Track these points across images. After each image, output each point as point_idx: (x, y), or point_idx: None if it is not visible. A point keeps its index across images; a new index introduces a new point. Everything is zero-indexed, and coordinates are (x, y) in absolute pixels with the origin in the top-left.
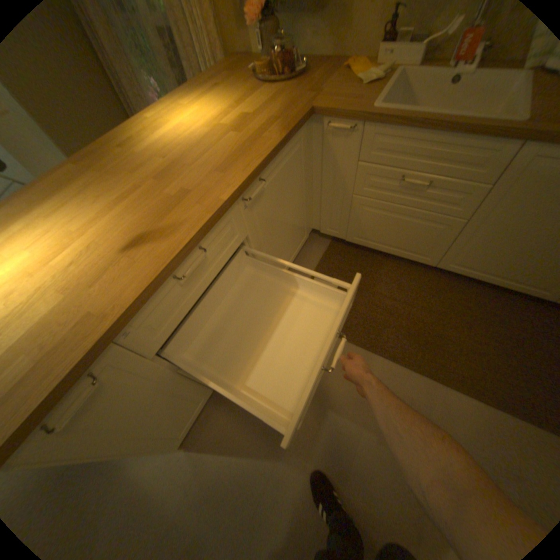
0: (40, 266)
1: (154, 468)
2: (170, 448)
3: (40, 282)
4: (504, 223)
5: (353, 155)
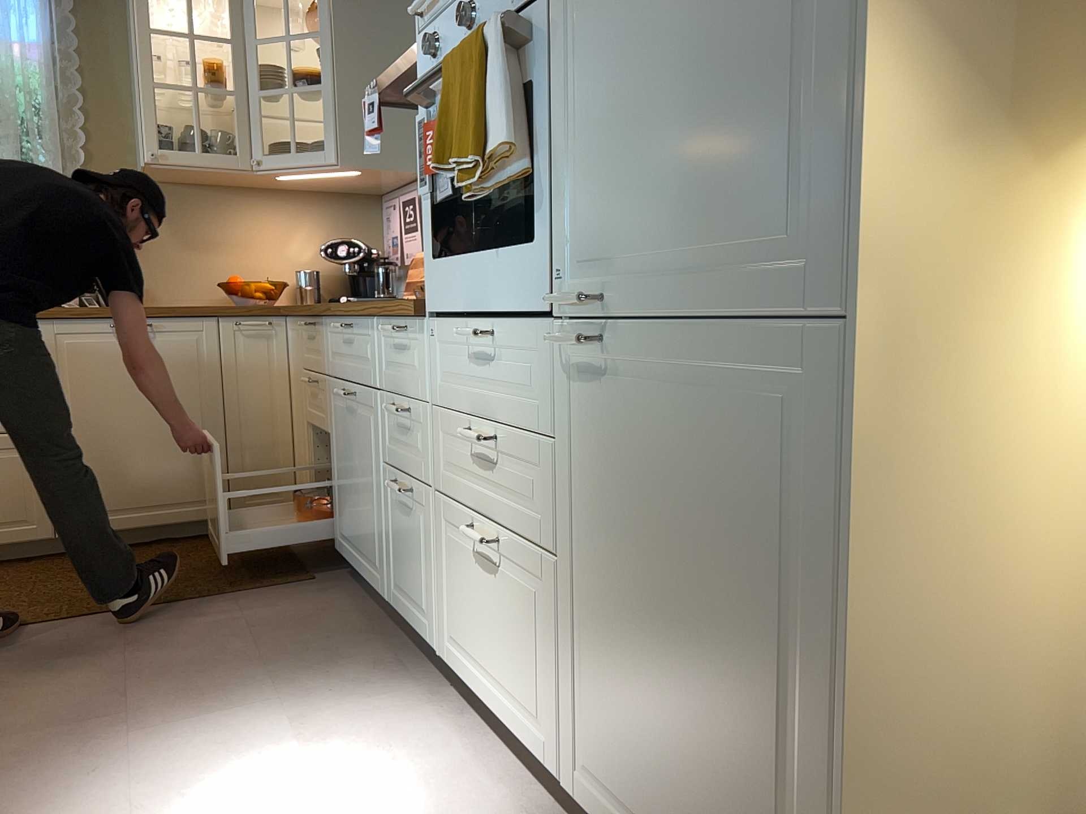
0: None
1: None
2: None
3: None
4: (86, 420)
5: None
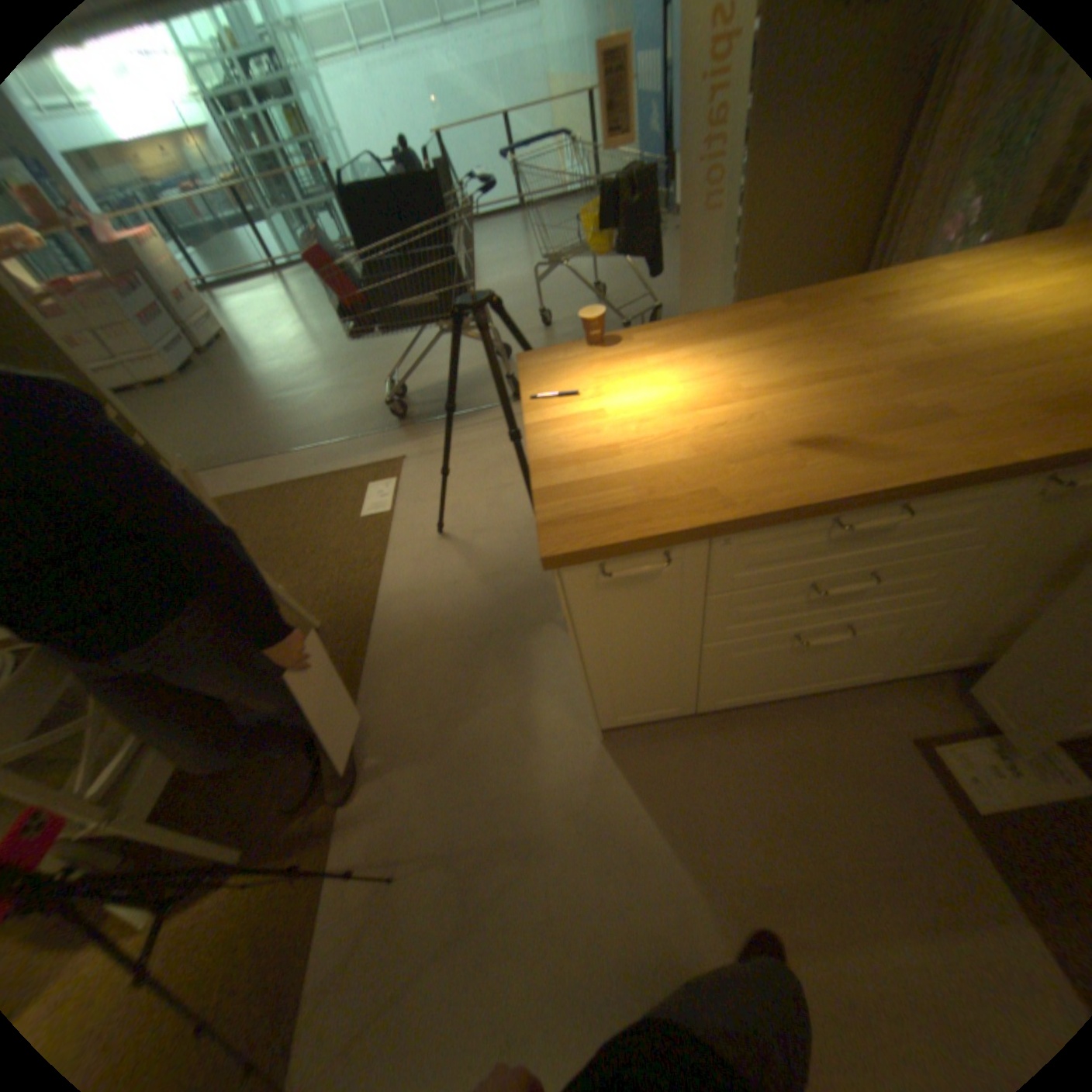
0: (686, 410)
1: (559, 725)
2: (602, 721)
3: (678, 427)
4: None
5: None
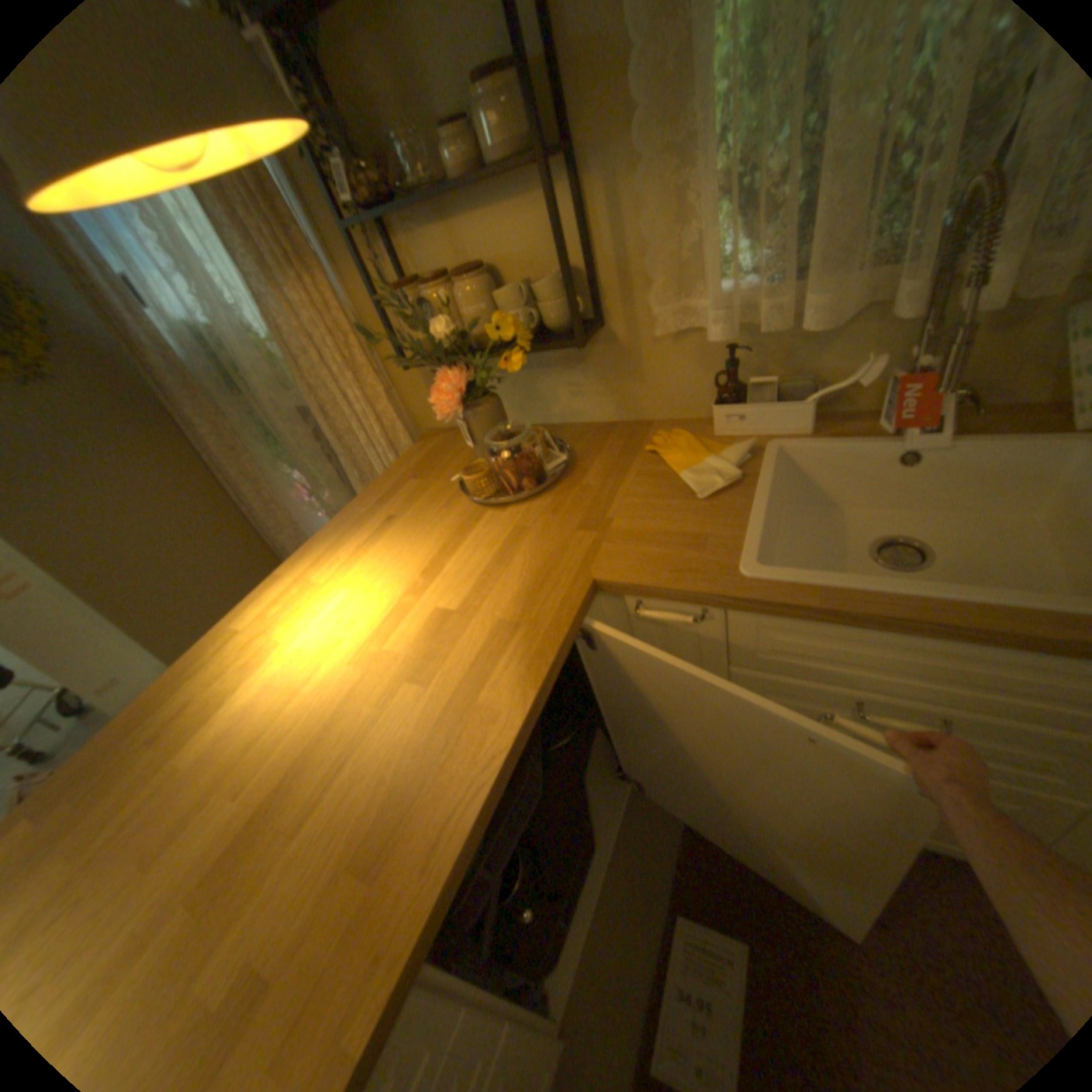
0: None
1: None
2: None
3: None
4: None
5: (715, 655)
